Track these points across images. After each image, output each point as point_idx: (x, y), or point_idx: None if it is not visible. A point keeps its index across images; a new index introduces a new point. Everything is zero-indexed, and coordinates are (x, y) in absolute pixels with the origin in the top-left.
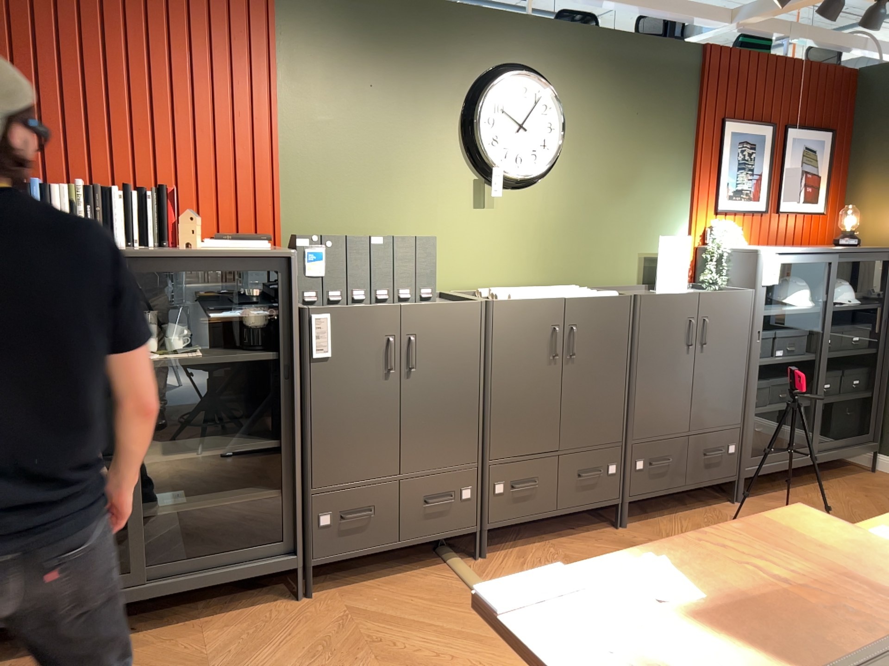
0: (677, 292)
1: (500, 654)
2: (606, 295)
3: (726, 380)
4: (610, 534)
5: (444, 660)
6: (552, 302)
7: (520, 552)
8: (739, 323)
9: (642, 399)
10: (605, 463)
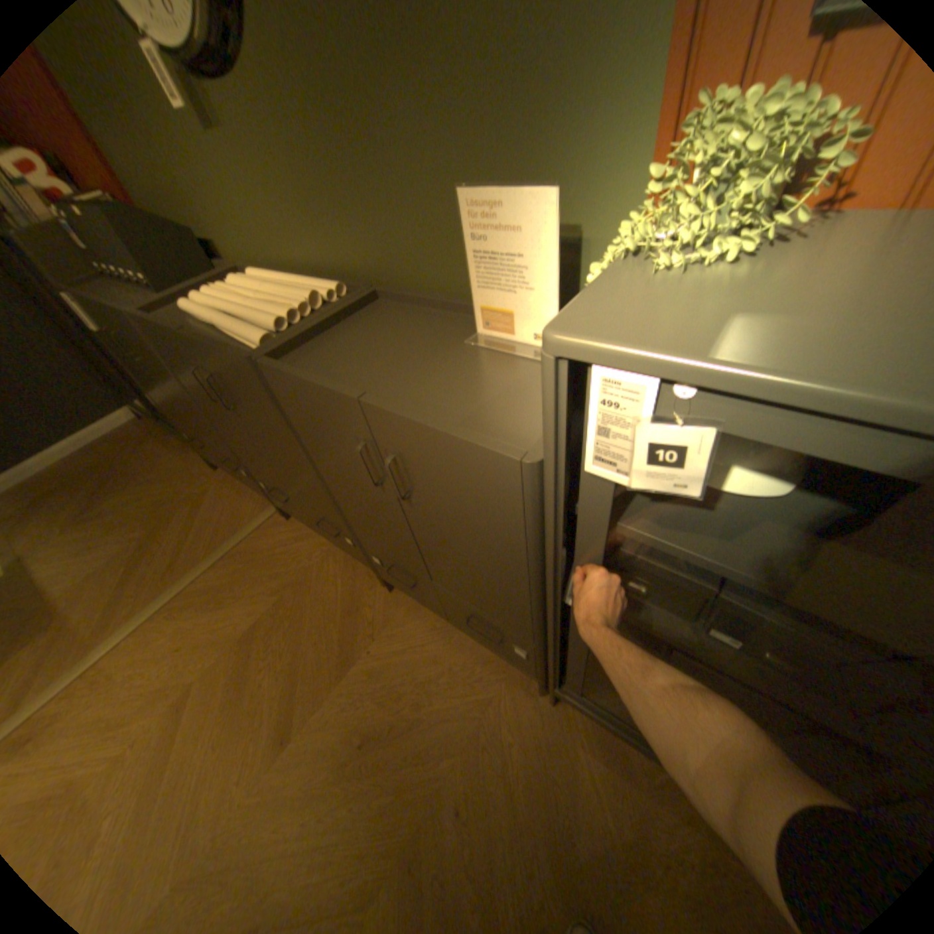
0: (507, 353)
1: (157, 585)
2: (245, 339)
3: (482, 575)
4: (370, 584)
5: (150, 561)
6: (169, 333)
7: (306, 535)
8: (485, 509)
9: (342, 503)
10: (337, 530)
